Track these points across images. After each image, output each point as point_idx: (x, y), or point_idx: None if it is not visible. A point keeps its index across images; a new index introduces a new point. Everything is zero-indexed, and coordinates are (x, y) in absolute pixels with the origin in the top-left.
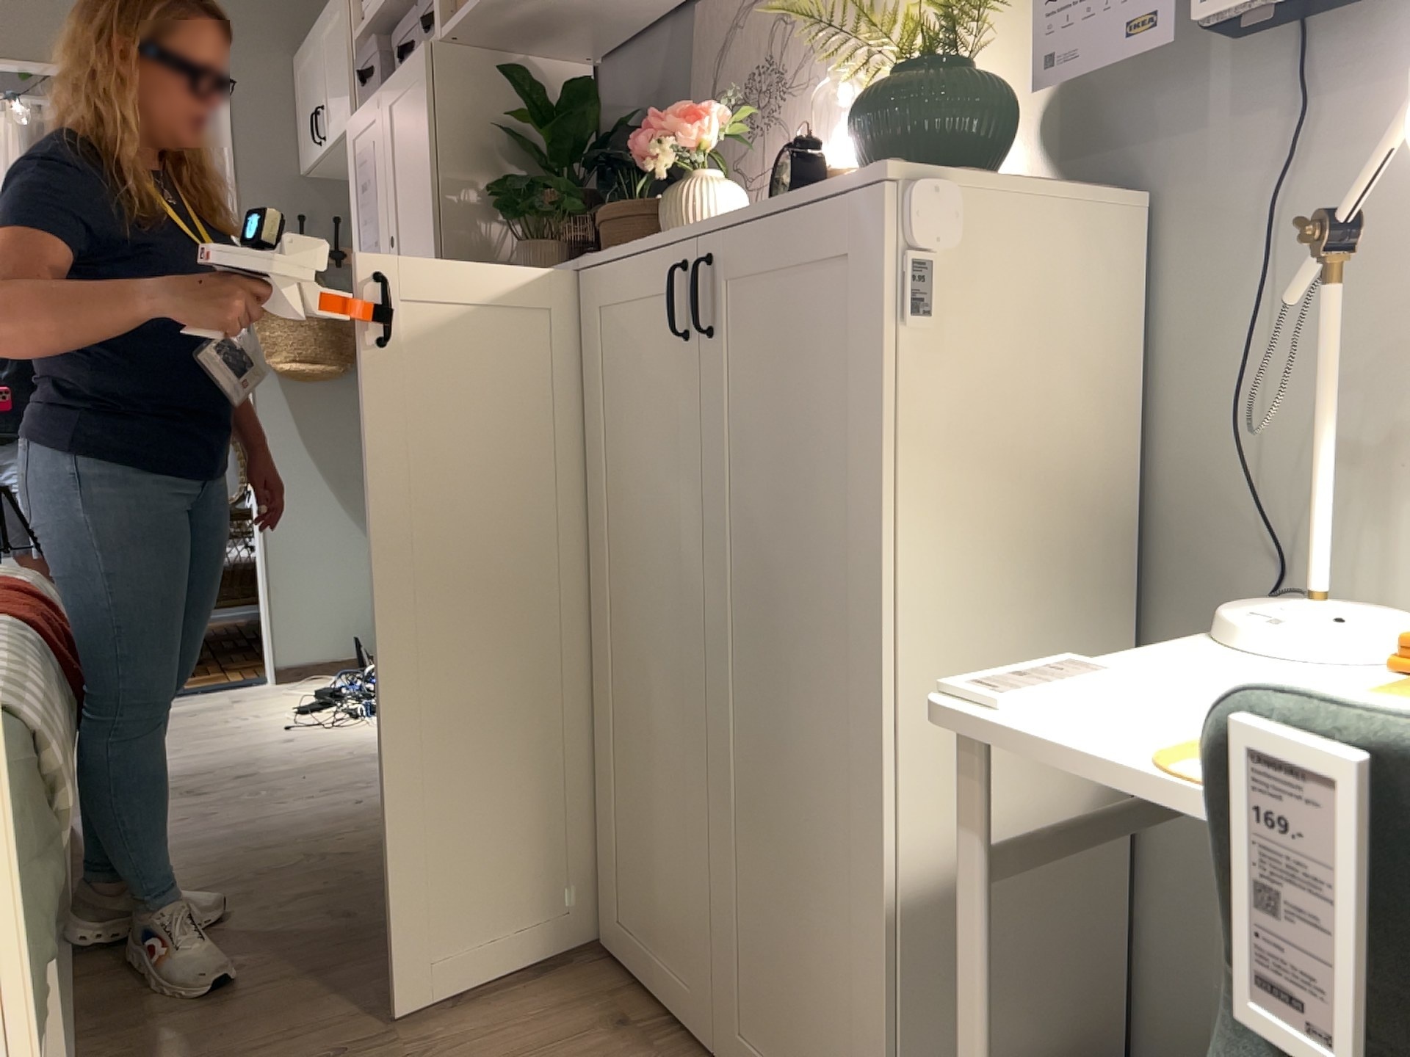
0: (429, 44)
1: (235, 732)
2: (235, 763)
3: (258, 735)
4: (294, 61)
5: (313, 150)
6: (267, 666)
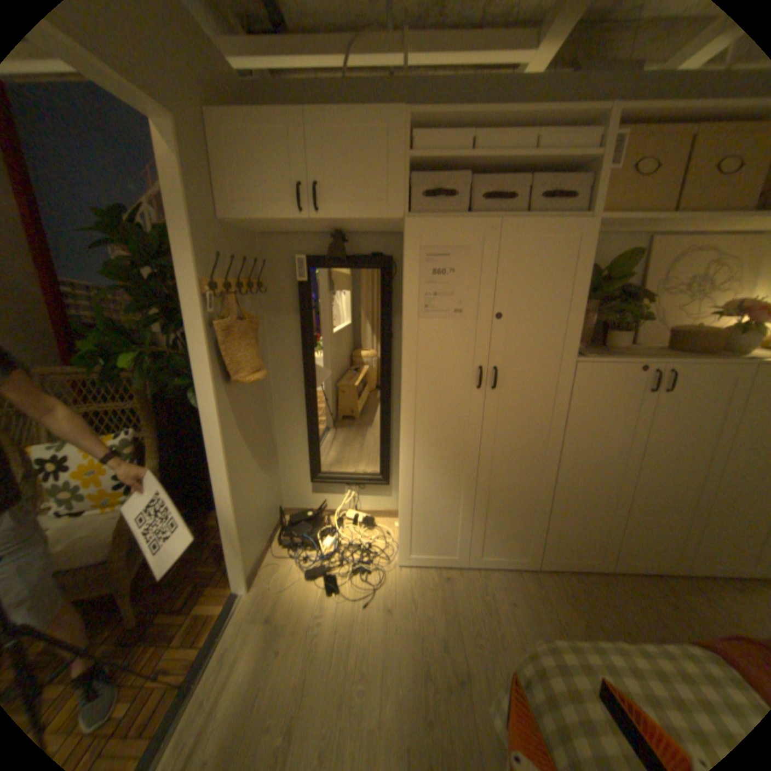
0: (596, 222)
1: (345, 636)
2: (414, 647)
3: (364, 625)
4: (211, 116)
5: (272, 211)
6: (233, 588)
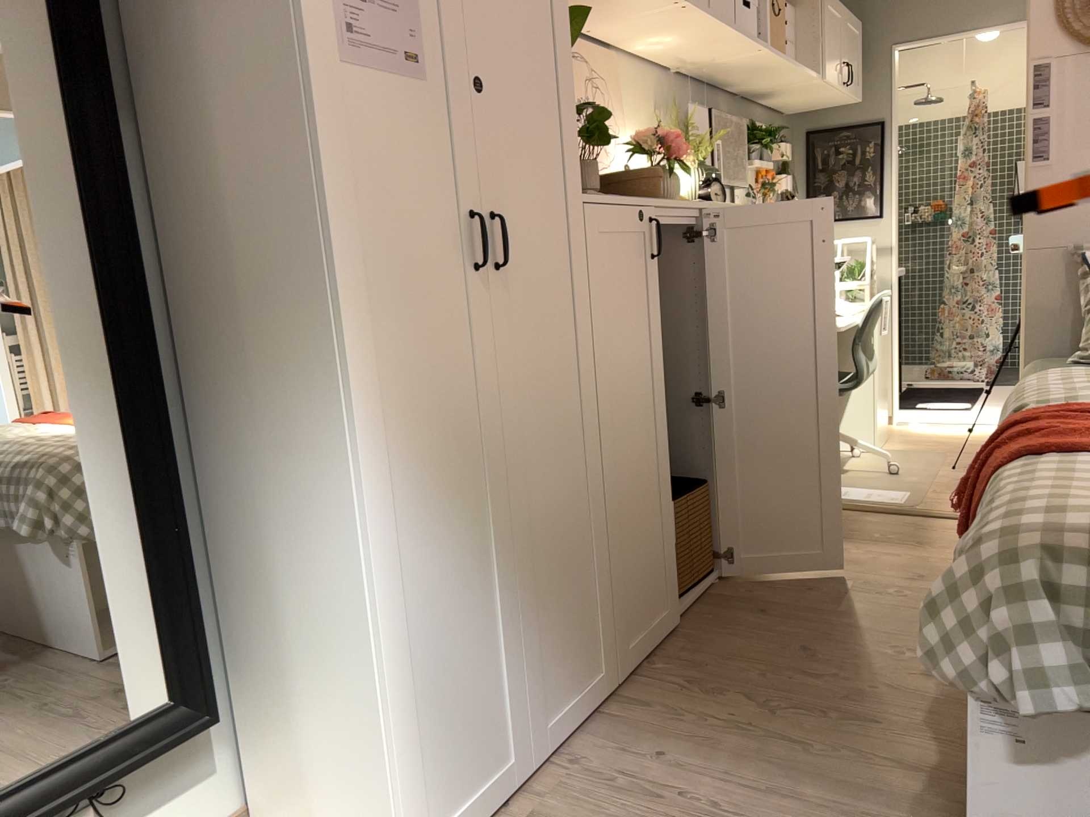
0: None
1: None
2: None
3: None
4: None
5: None
6: None
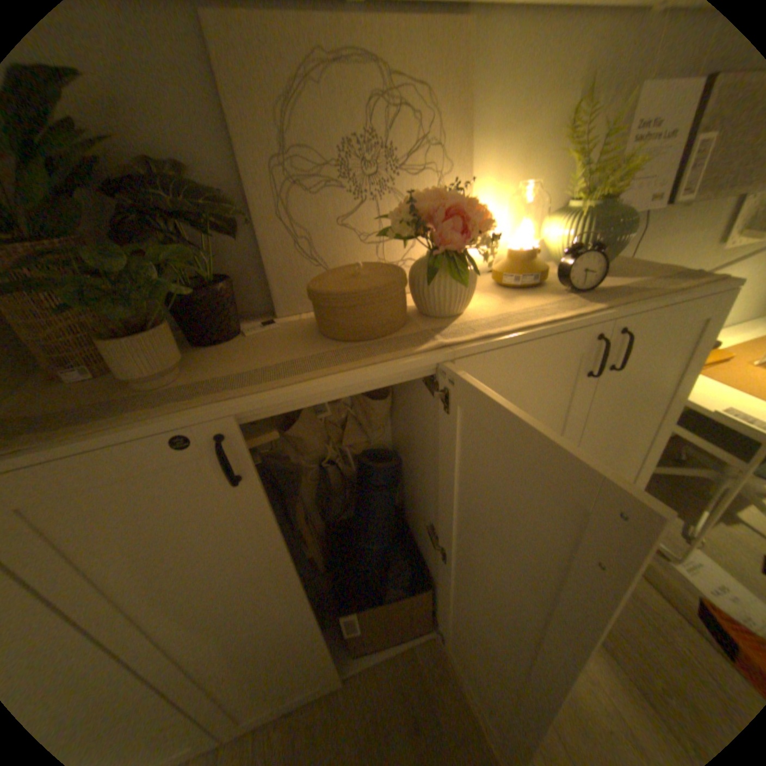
0: None
1: None
2: None
3: None
4: None
5: None
6: None
